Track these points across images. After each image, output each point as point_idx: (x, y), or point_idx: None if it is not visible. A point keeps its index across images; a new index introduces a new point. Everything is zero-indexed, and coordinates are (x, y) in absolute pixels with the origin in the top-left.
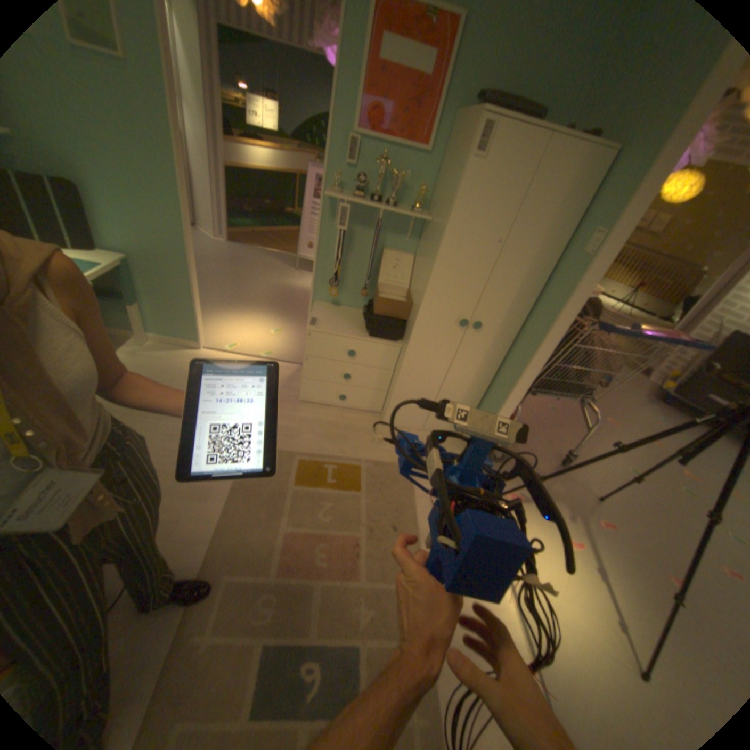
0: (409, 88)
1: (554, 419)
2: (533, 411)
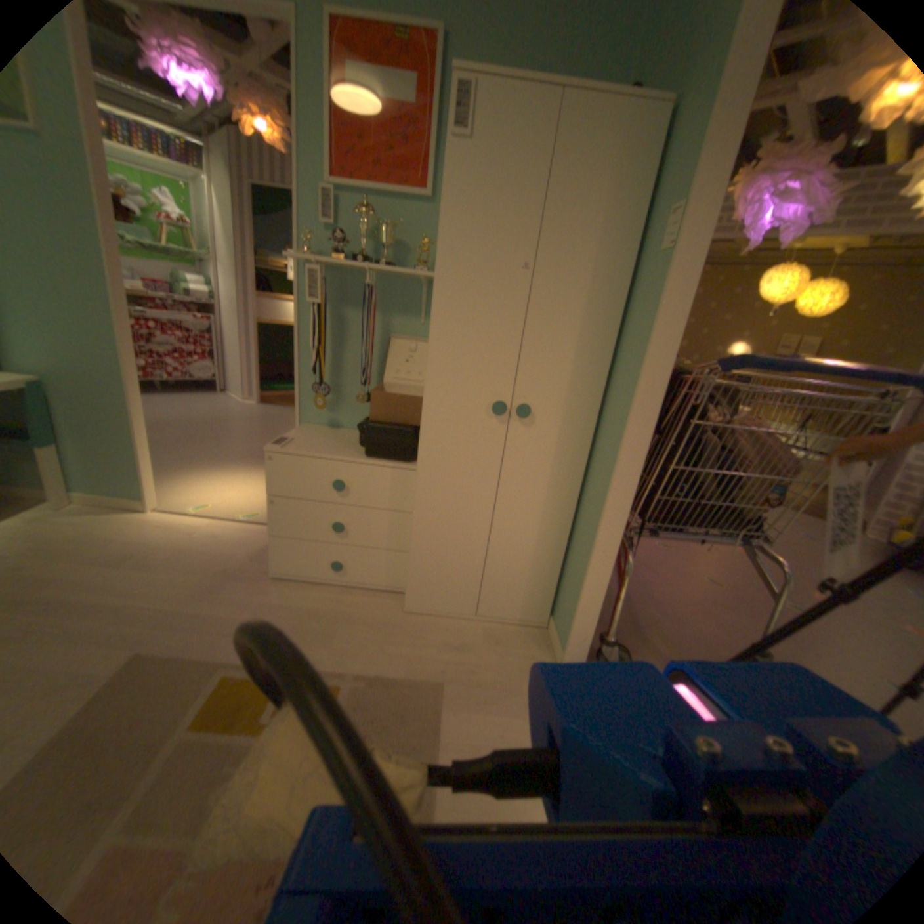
0: (389, 122)
1: (717, 599)
2: (678, 587)
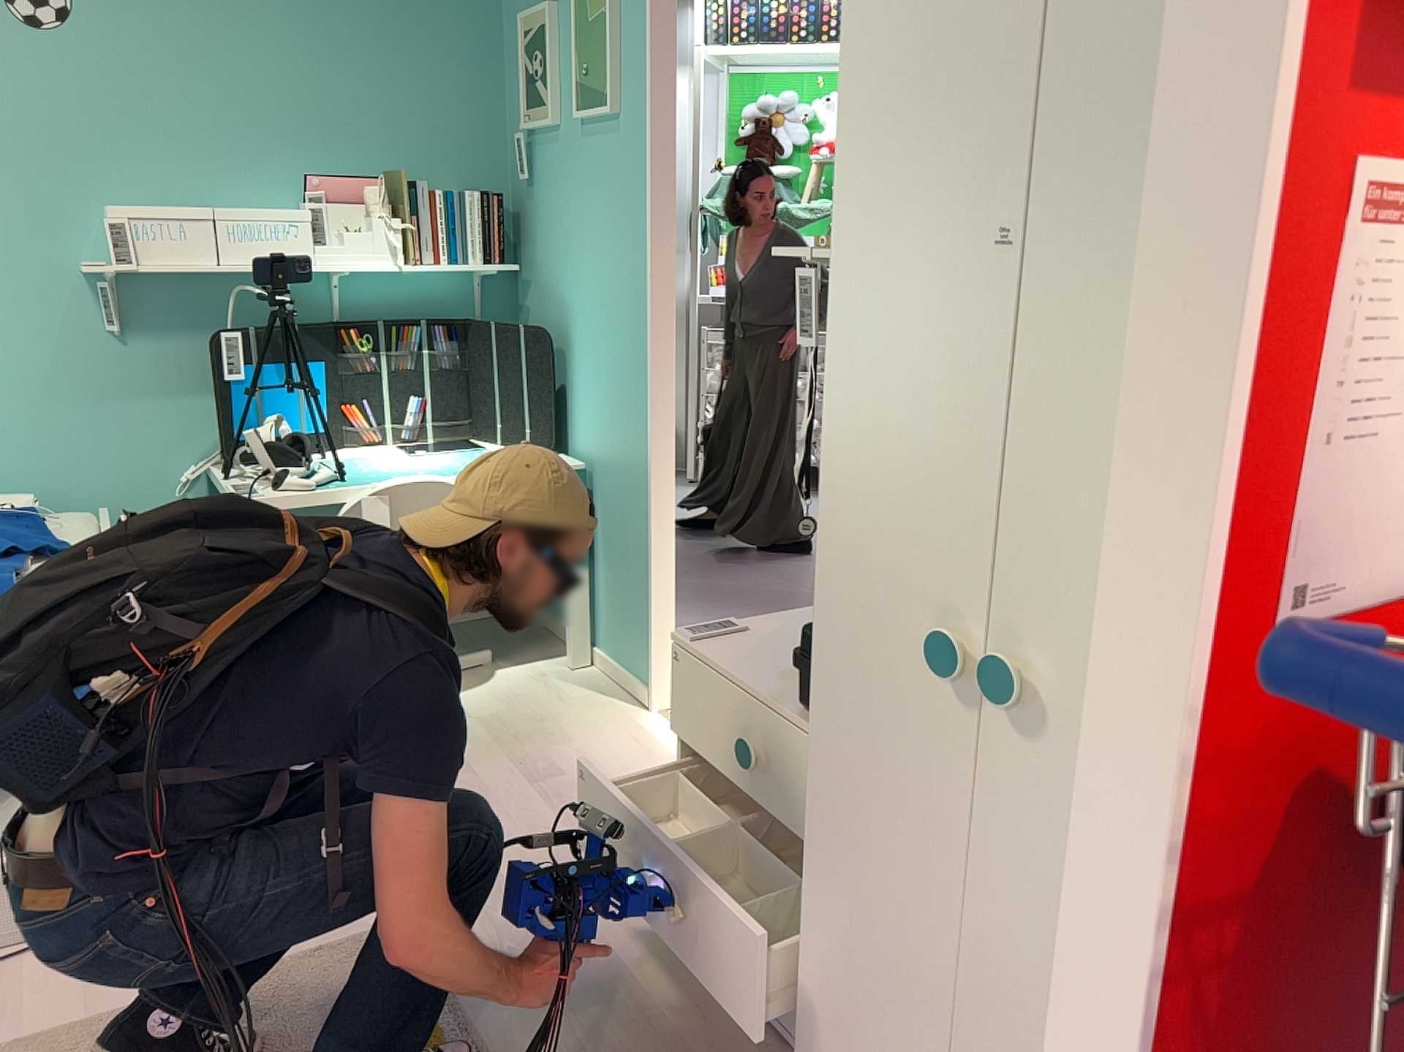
0: None
1: None
2: None
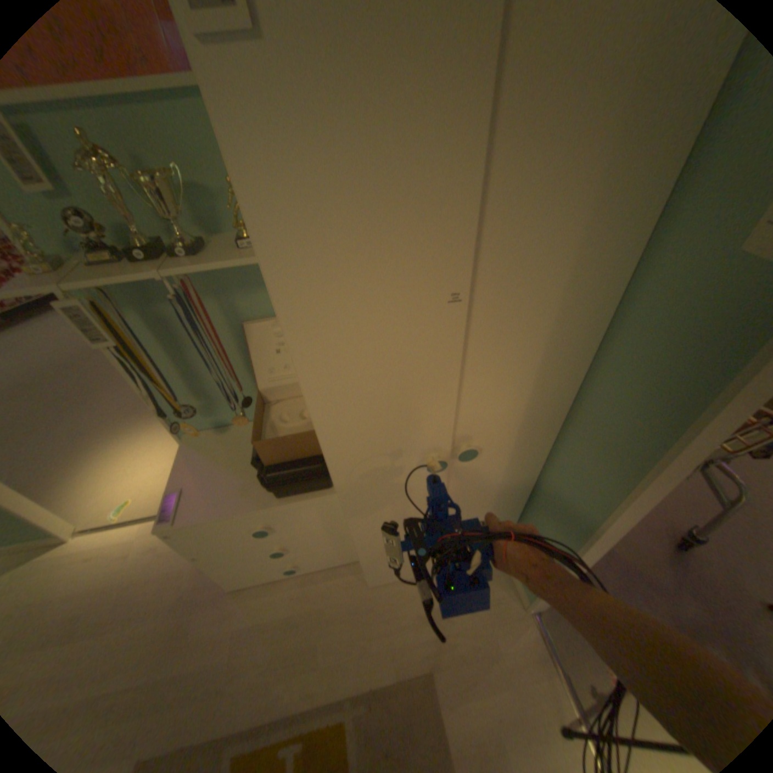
0: None
1: None
2: None
